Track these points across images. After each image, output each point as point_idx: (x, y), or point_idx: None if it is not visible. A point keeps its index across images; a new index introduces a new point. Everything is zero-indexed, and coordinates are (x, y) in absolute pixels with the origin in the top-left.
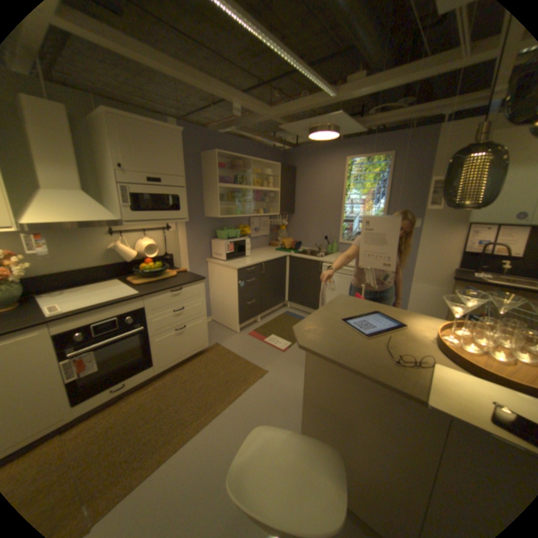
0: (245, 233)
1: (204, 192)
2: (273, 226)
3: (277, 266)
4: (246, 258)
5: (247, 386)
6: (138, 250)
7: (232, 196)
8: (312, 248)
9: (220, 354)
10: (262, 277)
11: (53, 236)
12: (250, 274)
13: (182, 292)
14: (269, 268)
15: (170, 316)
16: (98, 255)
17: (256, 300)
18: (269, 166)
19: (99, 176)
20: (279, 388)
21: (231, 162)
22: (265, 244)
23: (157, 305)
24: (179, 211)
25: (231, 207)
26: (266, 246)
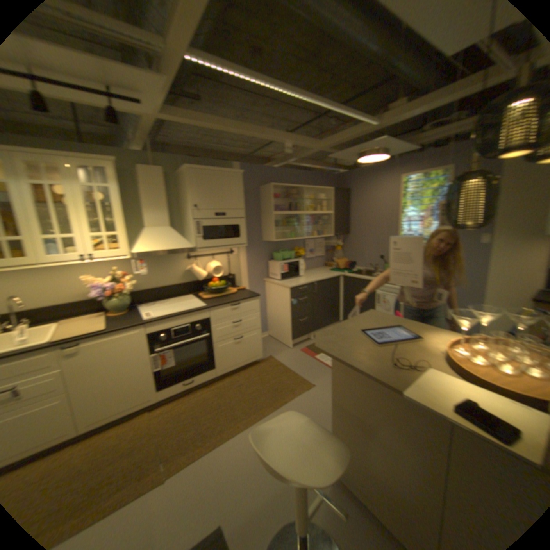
0: (299, 254)
1: (261, 220)
2: (328, 247)
3: (329, 285)
4: (299, 277)
5: (293, 396)
6: (207, 271)
7: (287, 221)
8: (368, 268)
9: (272, 365)
10: (314, 296)
11: (149, 261)
12: (301, 293)
13: (239, 306)
14: (321, 288)
15: (229, 327)
16: (178, 275)
17: (308, 318)
18: (322, 190)
19: (181, 214)
20: (324, 402)
21: (285, 191)
22: (320, 264)
23: (219, 316)
24: (238, 237)
25: (285, 231)
26: (321, 266)
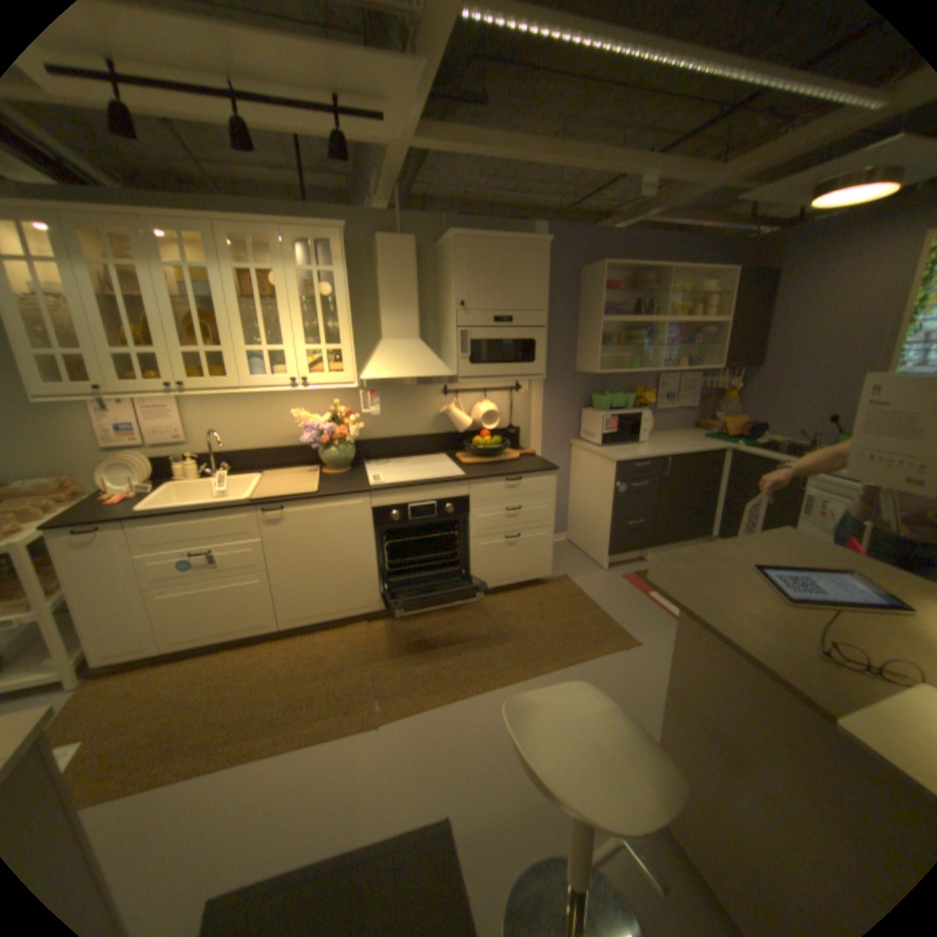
0: (647, 401)
1: (580, 333)
2: (710, 390)
3: (702, 466)
4: (639, 445)
5: (598, 653)
6: (475, 419)
7: (630, 336)
8: (797, 439)
9: (568, 593)
10: (666, 483)
11: (388, 395)
12: (640, 475)
13: (521, 484)
14: (683, 469)
15: (501, 516)
16: (429, 421)
17: (647, 522)
18: (715, 274)
19: (441, 319)
20: (656, 678)
21: (633, 277)
22: (687, 424)
23: (486, 496)
24: (533, 363)
25: (623, 355)
26: (690, 428)
